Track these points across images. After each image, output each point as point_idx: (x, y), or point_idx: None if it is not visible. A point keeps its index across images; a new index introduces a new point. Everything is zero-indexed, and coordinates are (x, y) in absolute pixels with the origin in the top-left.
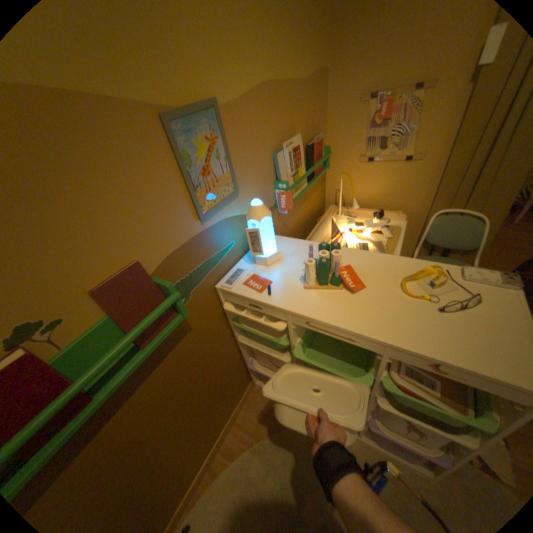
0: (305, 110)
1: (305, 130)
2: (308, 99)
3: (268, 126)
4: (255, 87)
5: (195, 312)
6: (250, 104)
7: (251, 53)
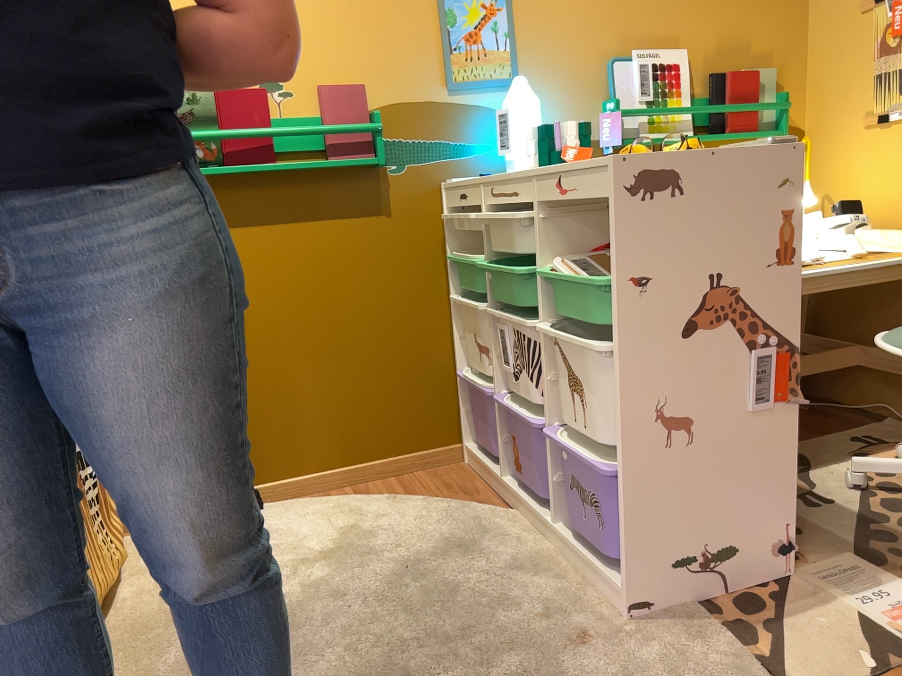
0: (713, 23)
1: (713, 53)
2: (726, 7)
3: (602, 23)
4: None
5: (401, 195)
6: None
7: None
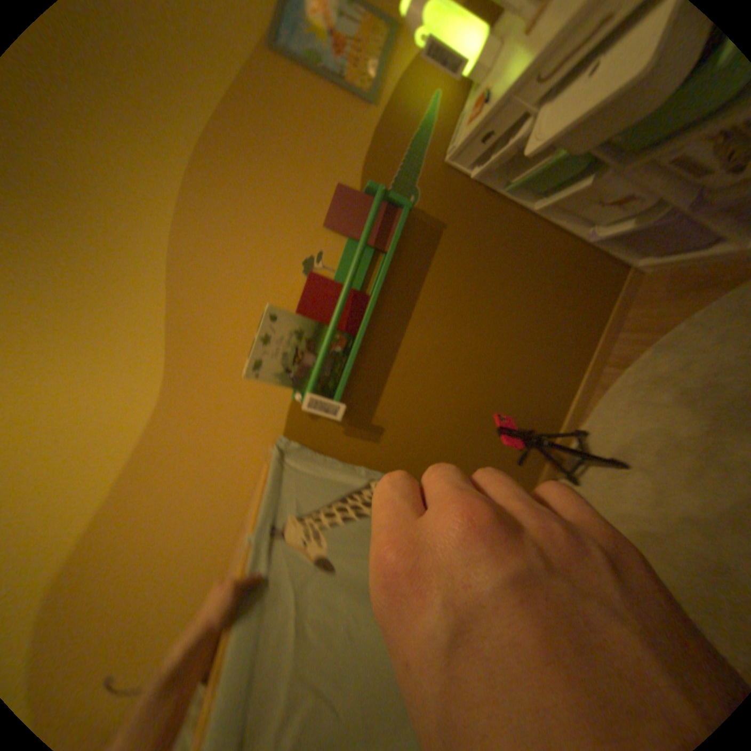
0: None
1: None
2: None
3: None
4: None
5: (437, 206)
6: None
7: None
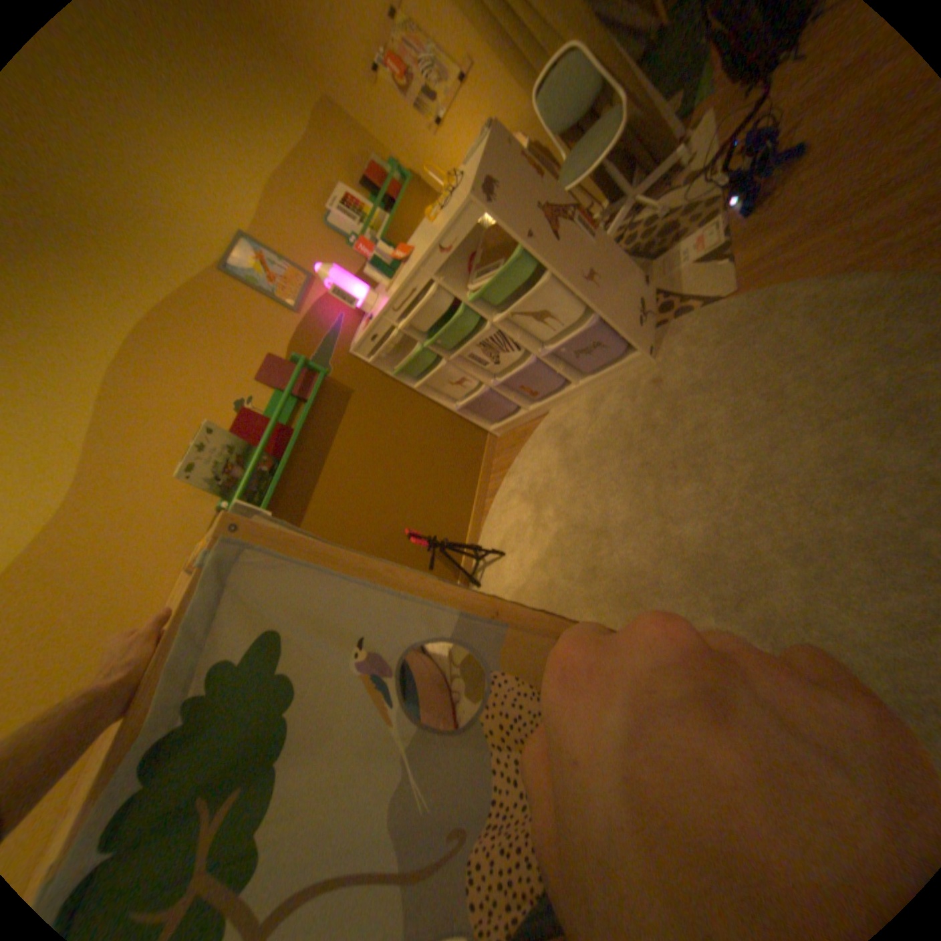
0: (330, 157)
1: (347, 171)
2: (324, 145)
3: (299, 207)
4: (262, 194)
5: (346, 377)
6: (268, 208)
7: (239, 177)
